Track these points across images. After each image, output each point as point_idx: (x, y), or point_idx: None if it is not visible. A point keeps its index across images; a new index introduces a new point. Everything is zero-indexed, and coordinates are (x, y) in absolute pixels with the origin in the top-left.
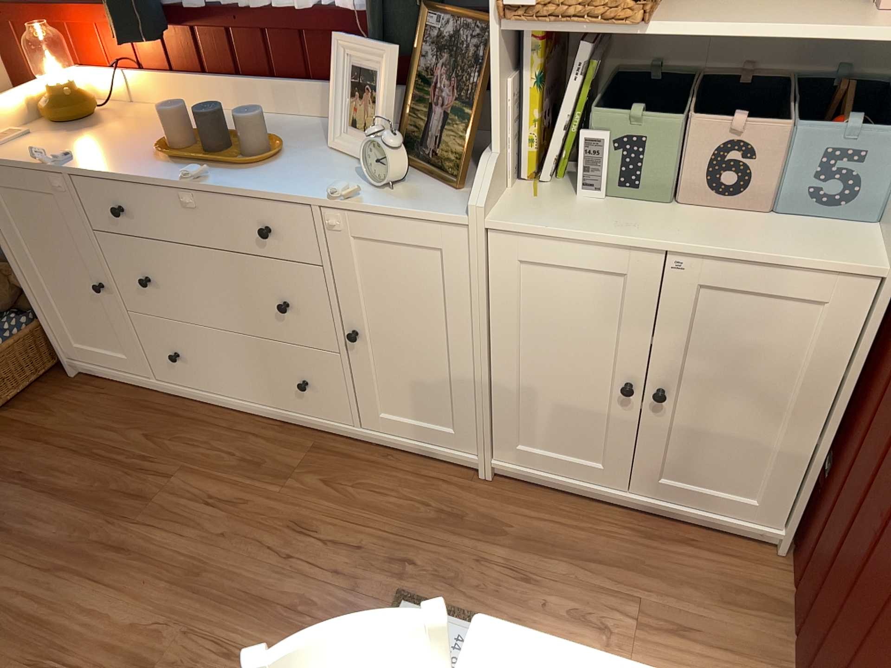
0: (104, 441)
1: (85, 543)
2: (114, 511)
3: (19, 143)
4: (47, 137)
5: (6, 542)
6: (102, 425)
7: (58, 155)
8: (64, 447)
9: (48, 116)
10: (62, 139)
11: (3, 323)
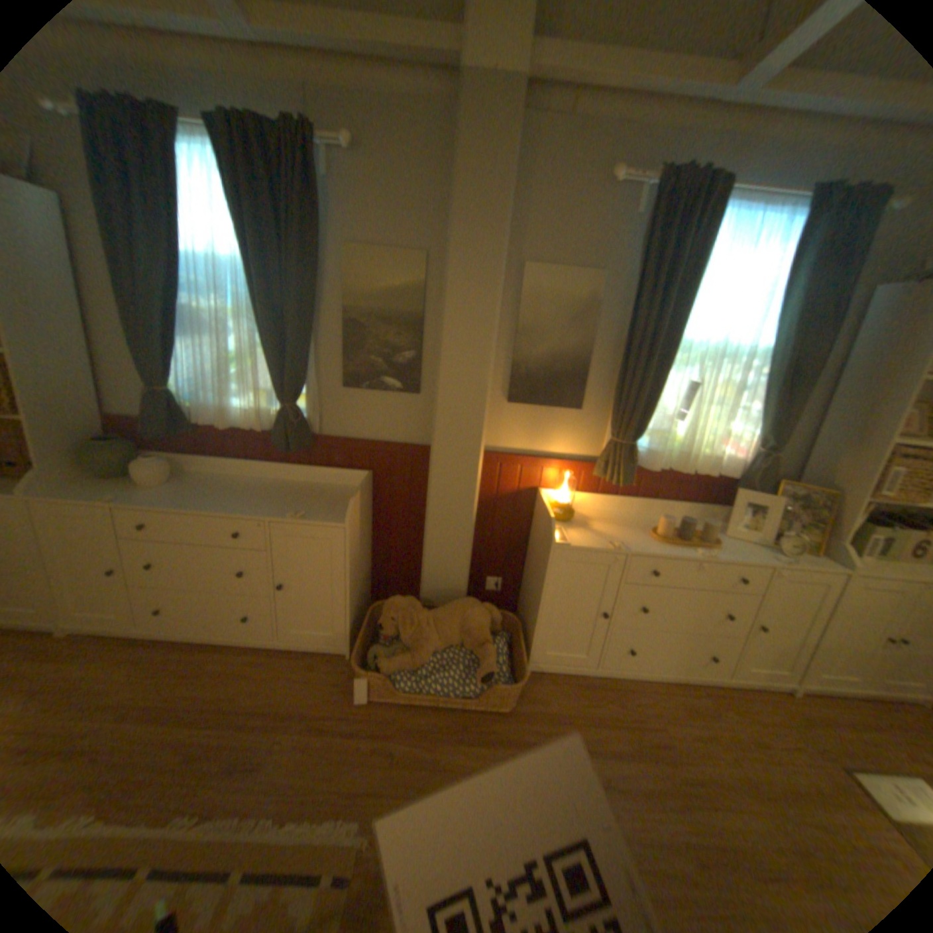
0: (600, 716)
1: (677, 787)
2: (664, 762)
3: (570, 536)
4: (575, 532)
5: (634, 801)
6: (586, 706)
7: (610, 544)
8: (583, 726)
9: (562, 518)
10: (585, 532)
11: (496, 645)
